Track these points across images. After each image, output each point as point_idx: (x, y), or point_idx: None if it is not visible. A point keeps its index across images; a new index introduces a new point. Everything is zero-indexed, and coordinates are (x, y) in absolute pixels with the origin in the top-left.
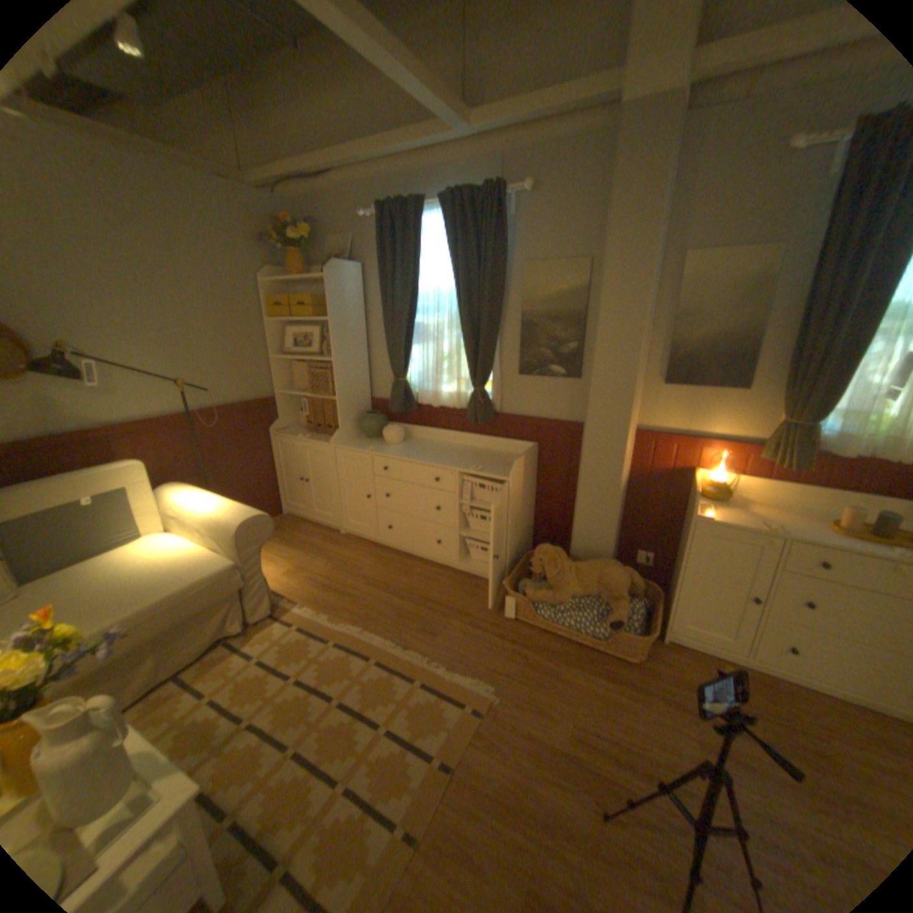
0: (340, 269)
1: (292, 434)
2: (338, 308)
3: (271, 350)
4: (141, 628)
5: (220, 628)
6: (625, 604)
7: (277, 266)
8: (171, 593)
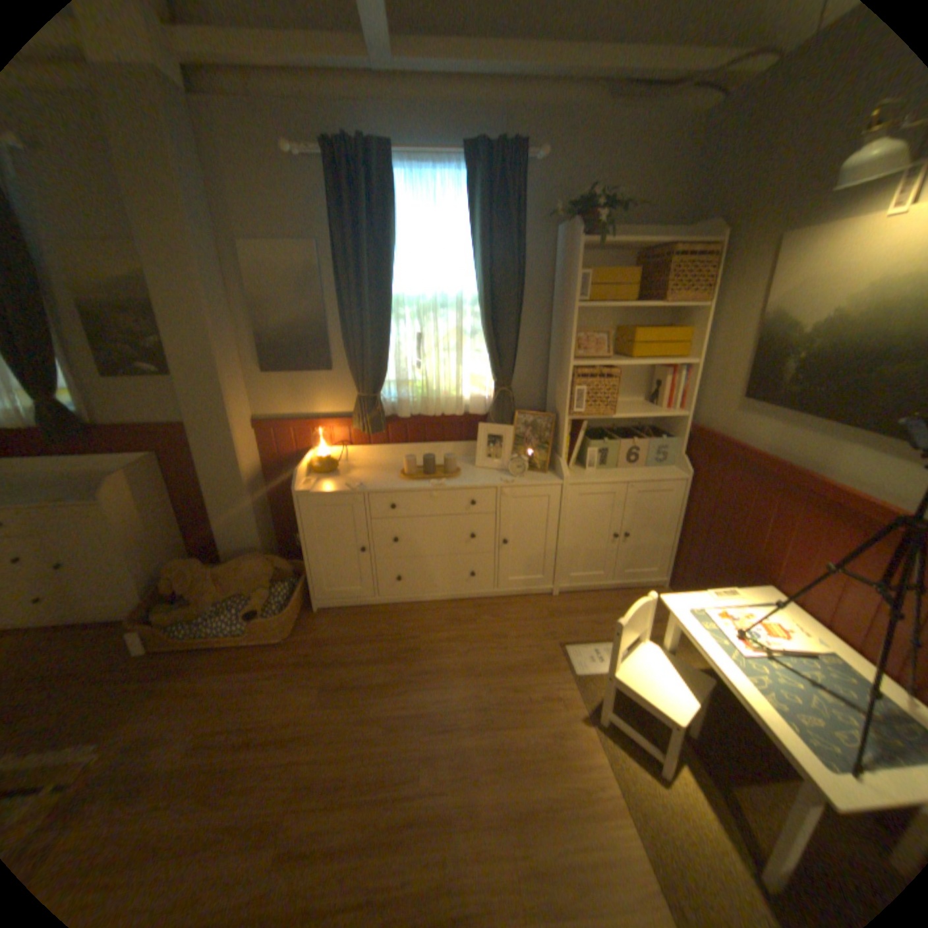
0: None
1: None
2: None
3: None
4: None
5: None
6: (262, 591)
7: None
8: None
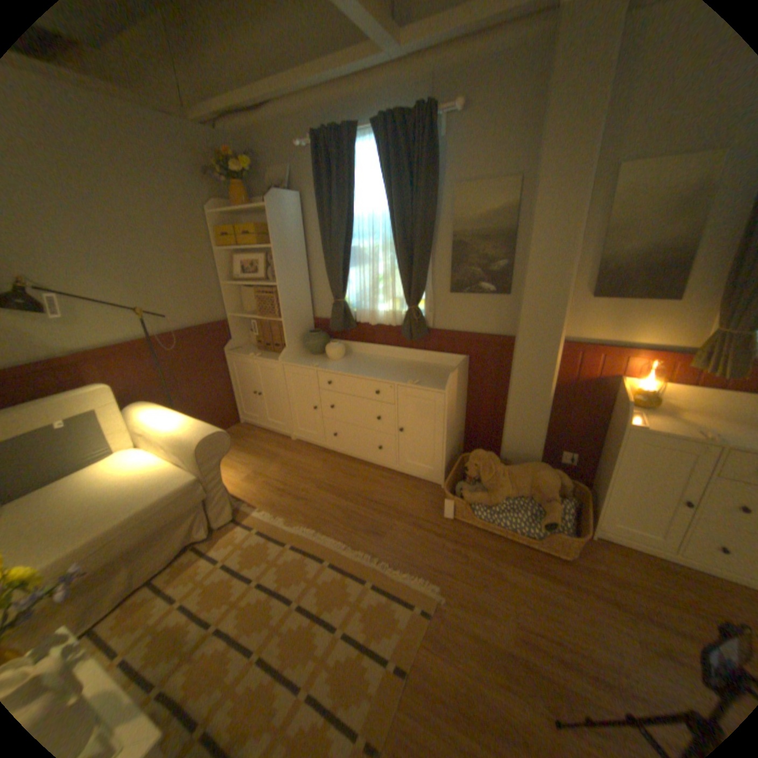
0: (280, 198)
1: (244, 352)
2: (280, 235)
3: (220, 276)
4: (111, 545)
5: (187, 535)
6: (558, 505)
7: (222, 198)
8: (138, 510)
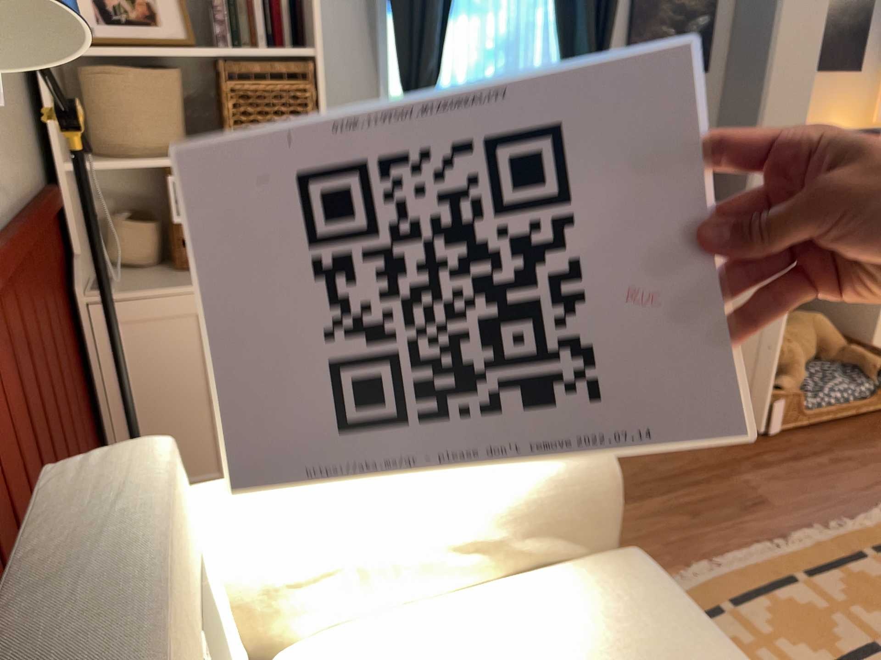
0: None
1: (157, 285)
2: None
3: None
4: None
5: None
6: (856, 346)
7: None
8: None
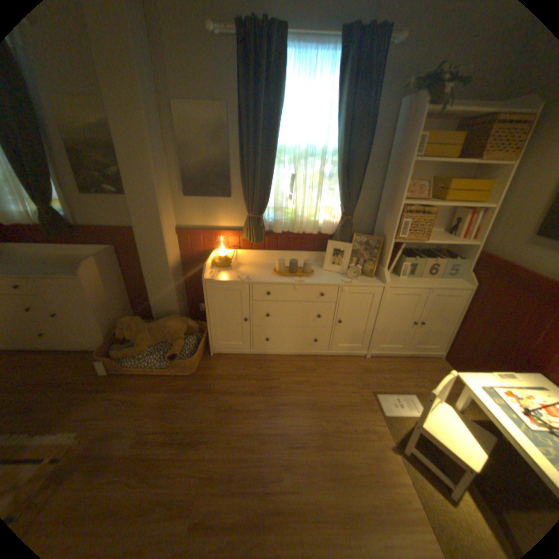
0: None
1: None
2: None
3: None
4: None
5: None
6: (180, 341)
7: None
8: None
